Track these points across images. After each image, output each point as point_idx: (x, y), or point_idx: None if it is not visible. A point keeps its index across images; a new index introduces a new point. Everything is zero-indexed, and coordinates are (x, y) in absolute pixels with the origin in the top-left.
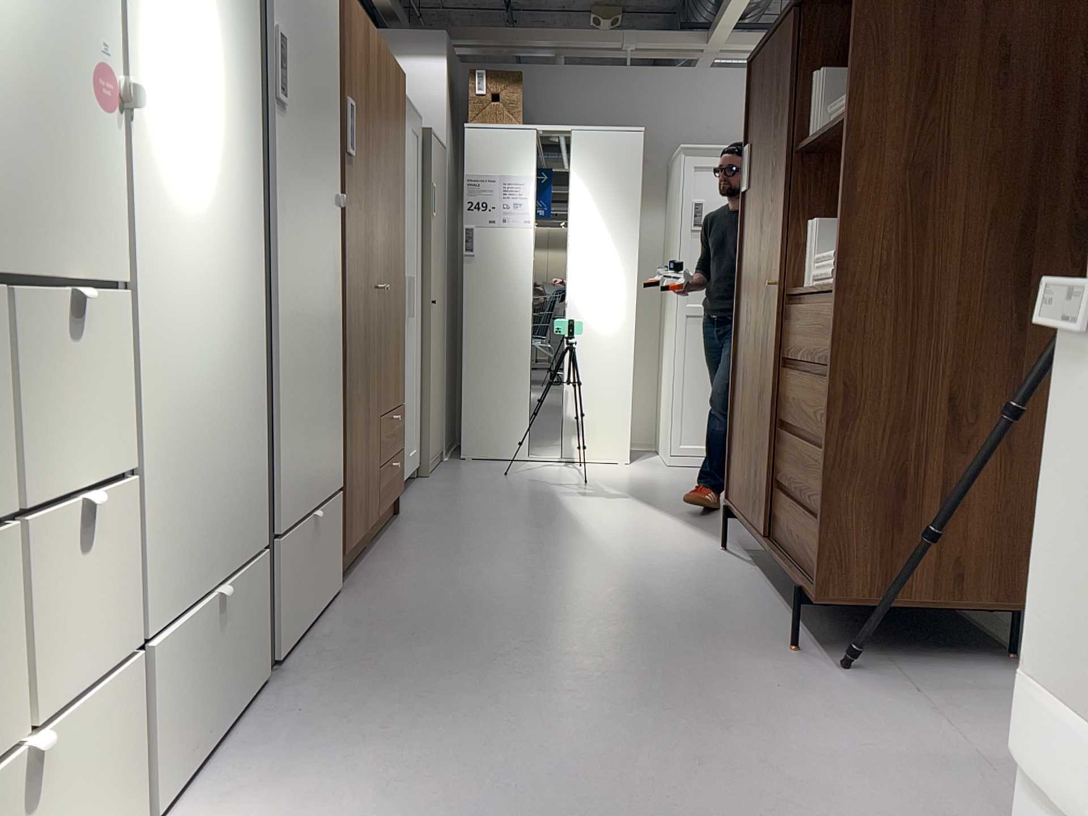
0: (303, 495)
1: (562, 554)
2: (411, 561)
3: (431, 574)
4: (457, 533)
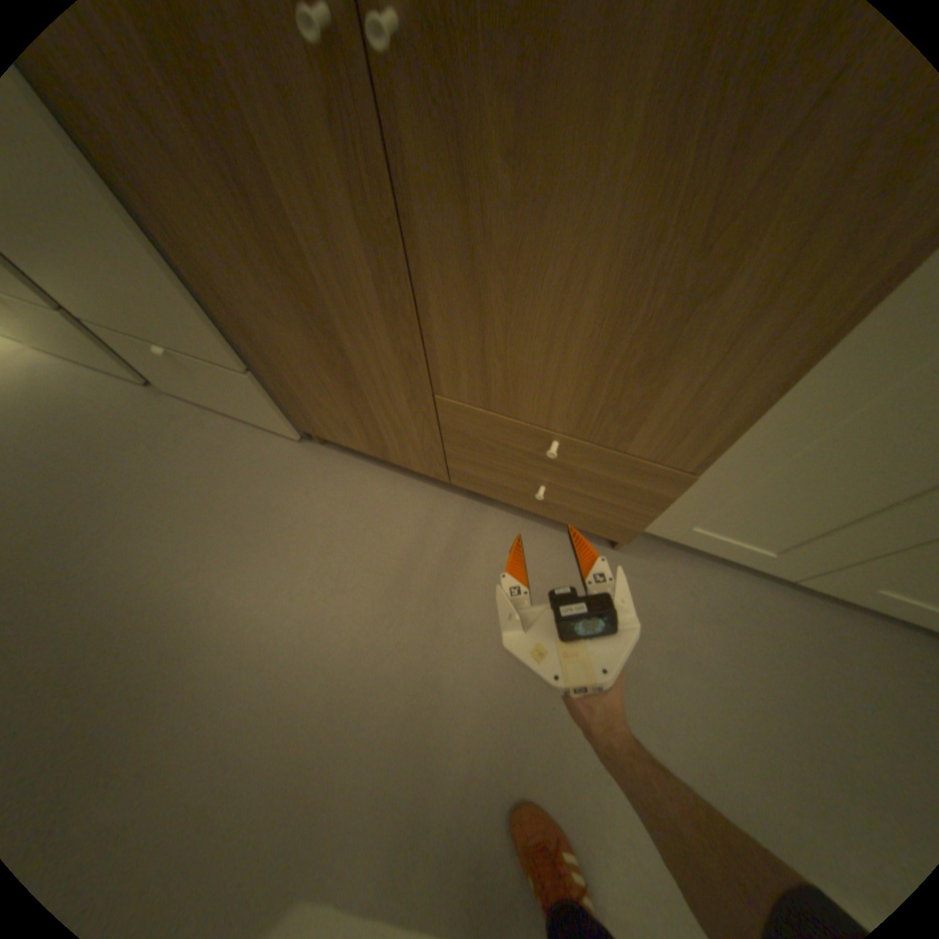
0: (112, 319)
1: (320, 762)
2: (379, 527)
3: (317, 538)
4: (489, 617)
